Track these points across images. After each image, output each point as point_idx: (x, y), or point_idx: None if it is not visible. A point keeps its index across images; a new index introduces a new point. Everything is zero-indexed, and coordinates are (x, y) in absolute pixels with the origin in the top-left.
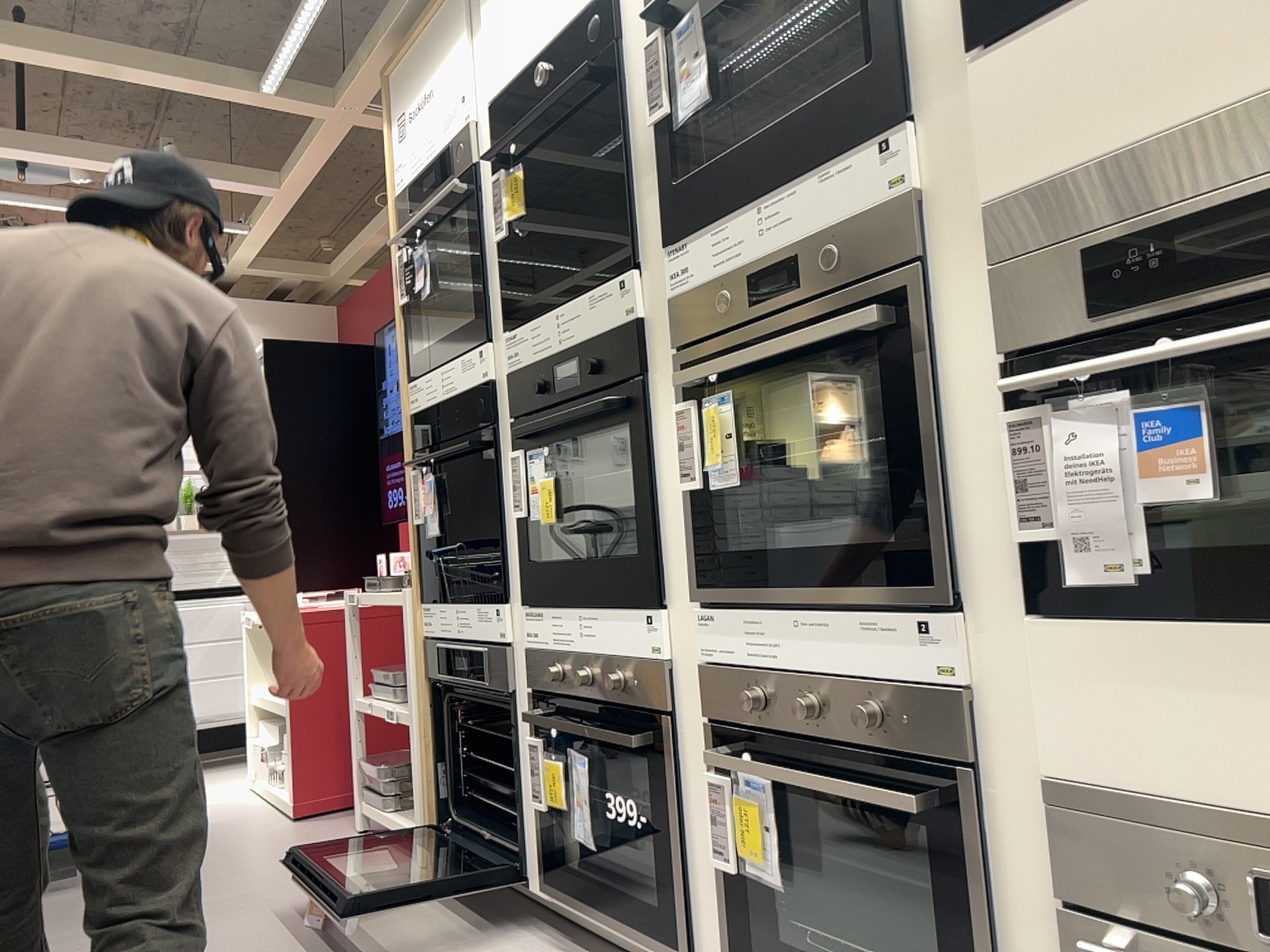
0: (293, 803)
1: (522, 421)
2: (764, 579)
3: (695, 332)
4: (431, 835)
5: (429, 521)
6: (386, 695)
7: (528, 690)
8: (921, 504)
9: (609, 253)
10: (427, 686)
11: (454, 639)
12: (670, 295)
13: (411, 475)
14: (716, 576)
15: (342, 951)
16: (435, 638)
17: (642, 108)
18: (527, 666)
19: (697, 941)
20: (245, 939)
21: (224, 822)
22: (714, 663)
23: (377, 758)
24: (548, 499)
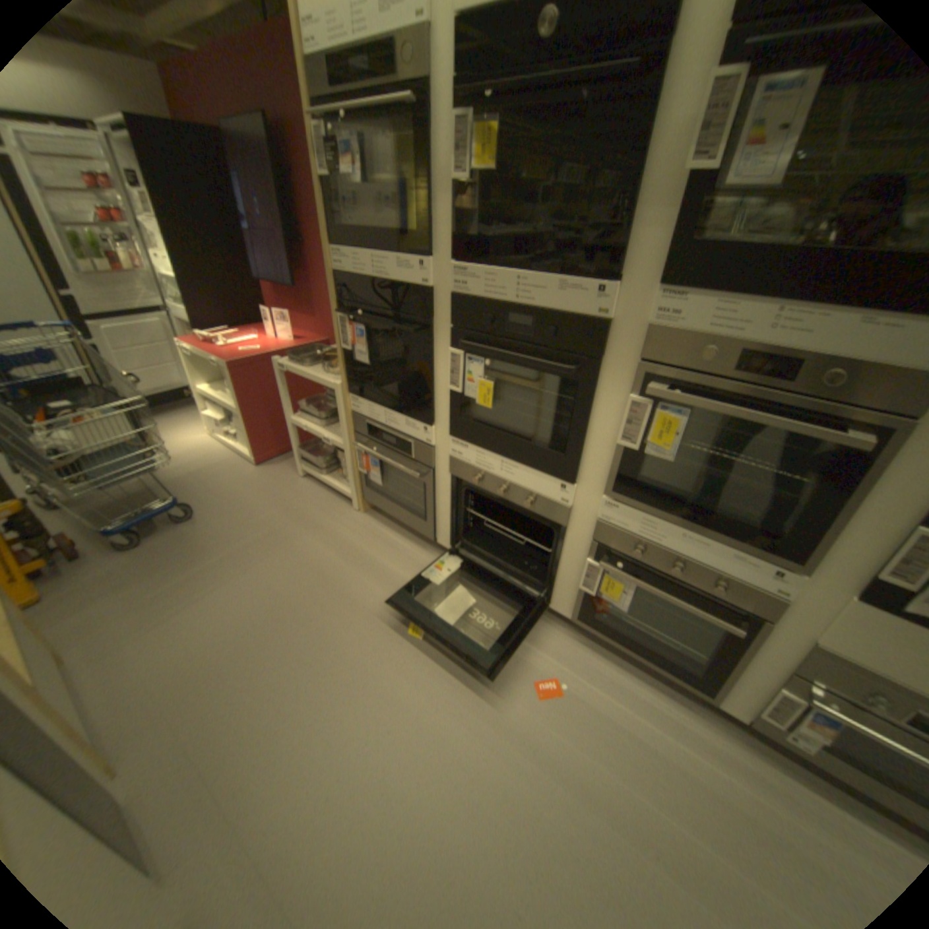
0: (253, 461)
1: (464, 334)
2: (670, 510)
3: (670, 361)
4: (361, 500)
5: (358, 354)
6: (310, 419)
7: (451, 476)
8: (819, 534)
9: (590, 254)
10: (357, 438)
11: (382, 426)
12: (651, 321)
13: (339, 318)
14: (629, 492)
15: (353, 580)
16: (362, 417)
17: (676, 137)
18: (451, 465)
19: (551, 596)
20: (294, 575)
21: (212, 470)
22: (611, 525)
23: (304, 444)
24: (488, 396)
